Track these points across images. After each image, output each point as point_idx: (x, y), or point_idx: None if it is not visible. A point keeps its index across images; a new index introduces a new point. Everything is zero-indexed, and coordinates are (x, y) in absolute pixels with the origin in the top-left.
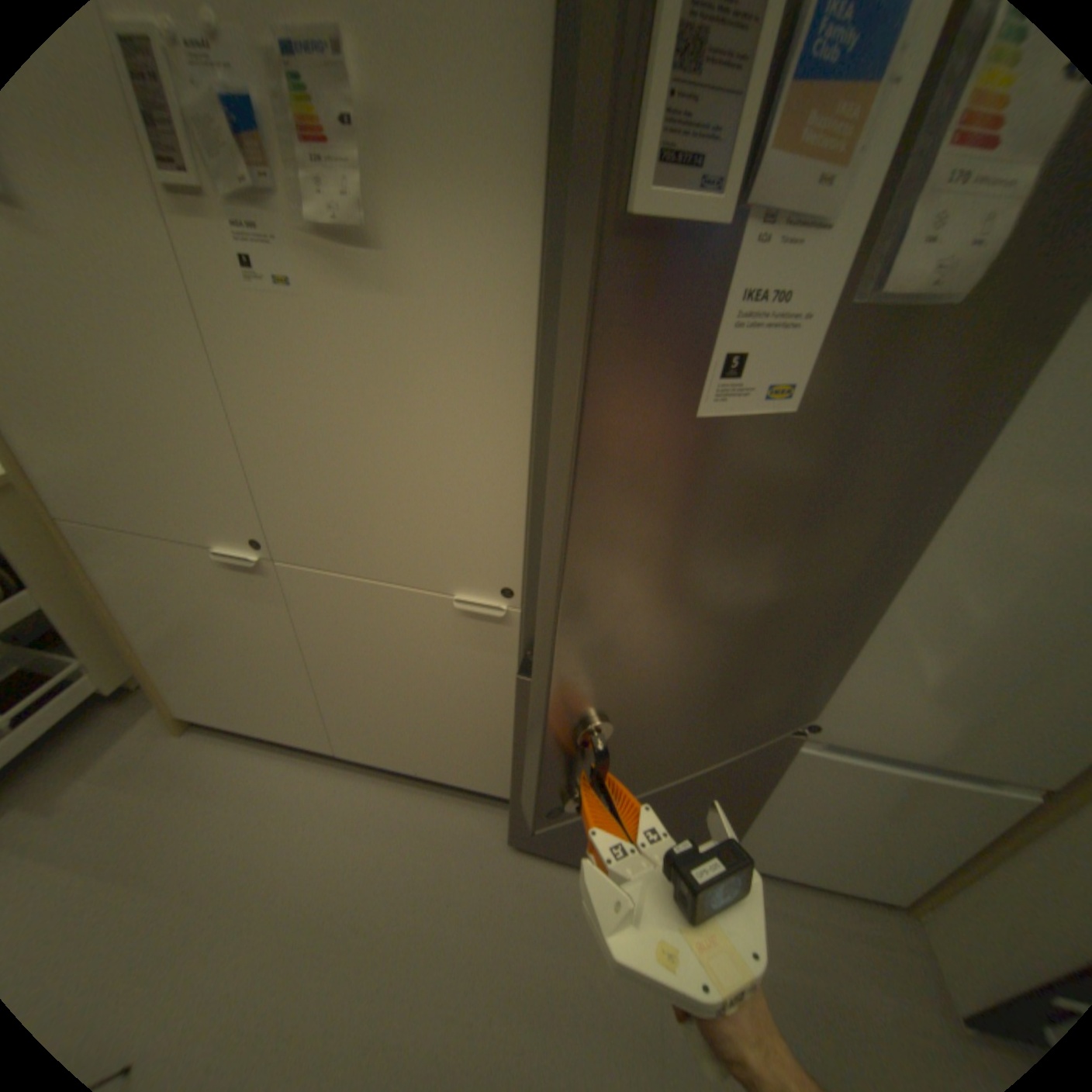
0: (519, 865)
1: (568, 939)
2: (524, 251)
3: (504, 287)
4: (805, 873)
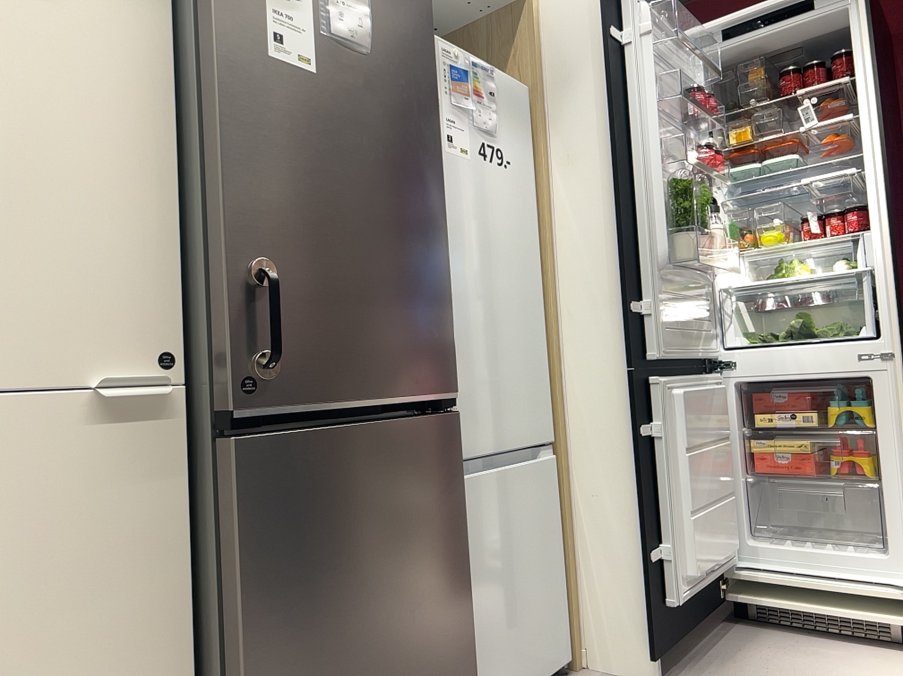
0: None
1: None
2: (154, 6)
3: (139, 26)
4: None
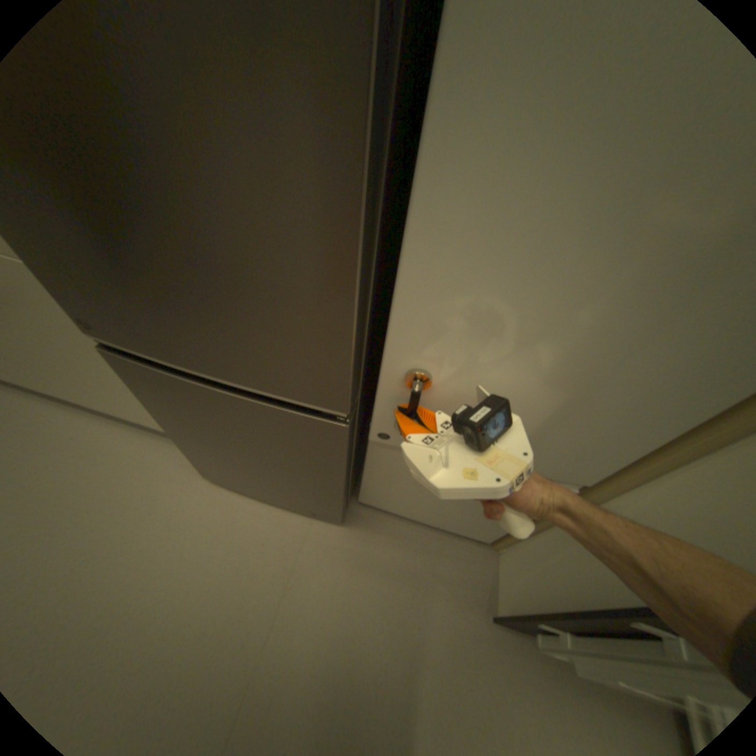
0: (212, 490)
1: (232, 541)
2: None
3: None
4: (417, 515)
